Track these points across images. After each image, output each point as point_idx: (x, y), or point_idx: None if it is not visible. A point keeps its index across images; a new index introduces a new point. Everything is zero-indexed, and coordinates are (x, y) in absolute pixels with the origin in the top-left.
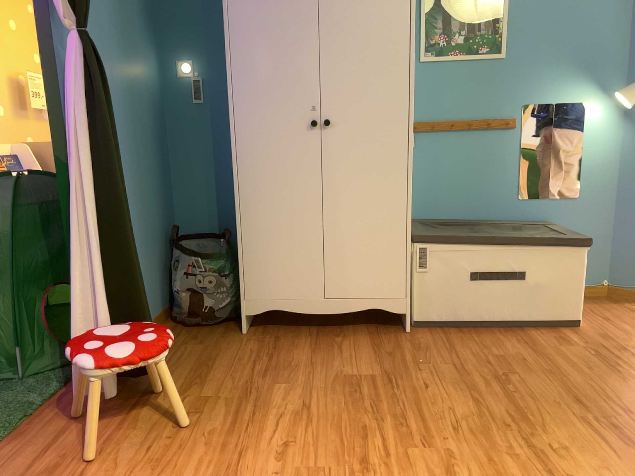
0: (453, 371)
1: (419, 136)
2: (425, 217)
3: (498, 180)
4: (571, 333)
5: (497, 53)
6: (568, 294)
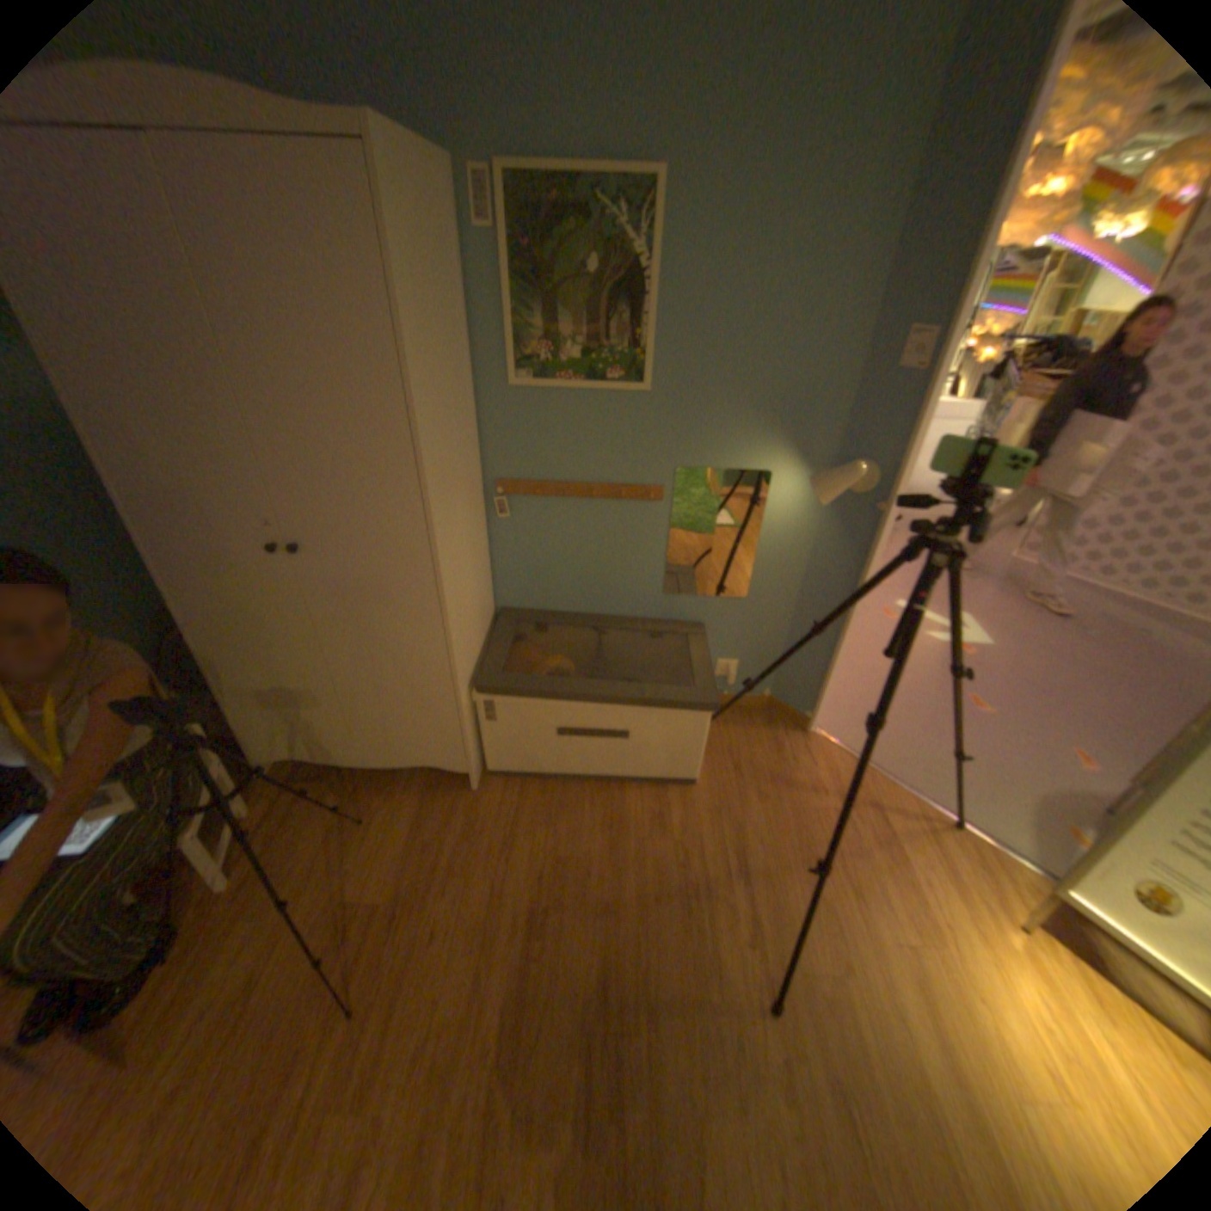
0: (485, 897)
1: (517, 502)
2: (533, 608)
3: (634, 569)
4: (677, 803)
5: (636, 383)
6: (682, 758)
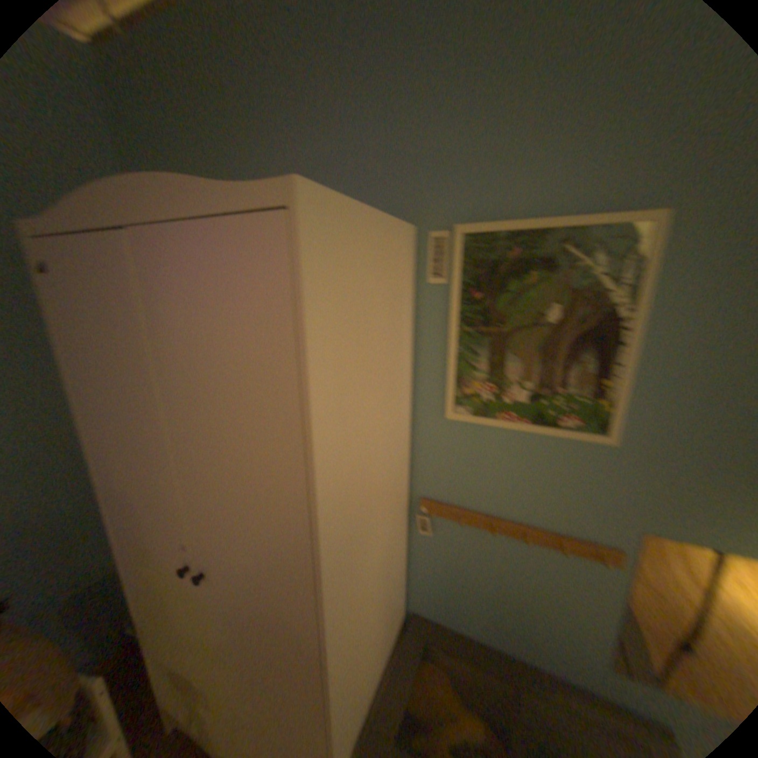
0: None
1: (440, 520)
2: (444, 623)
3: (573, 628)
4: None
5: (599, 432)
6: None
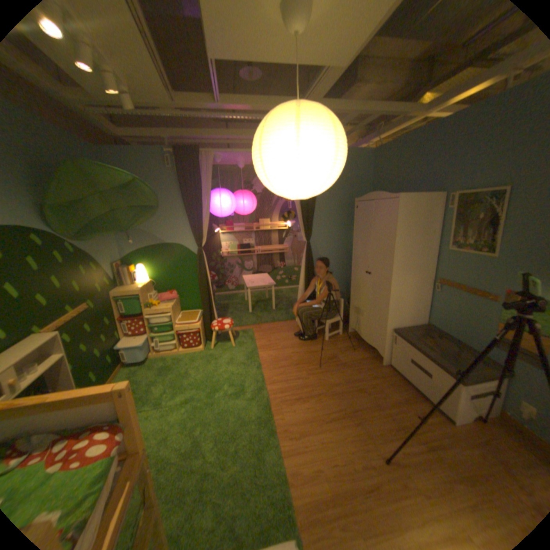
0: (358, 380)
1: (444, 287)
2: (441, 329)
3: (482, 329)
4: (439, 422)
5: (492, 253)
6: (449, 404)
